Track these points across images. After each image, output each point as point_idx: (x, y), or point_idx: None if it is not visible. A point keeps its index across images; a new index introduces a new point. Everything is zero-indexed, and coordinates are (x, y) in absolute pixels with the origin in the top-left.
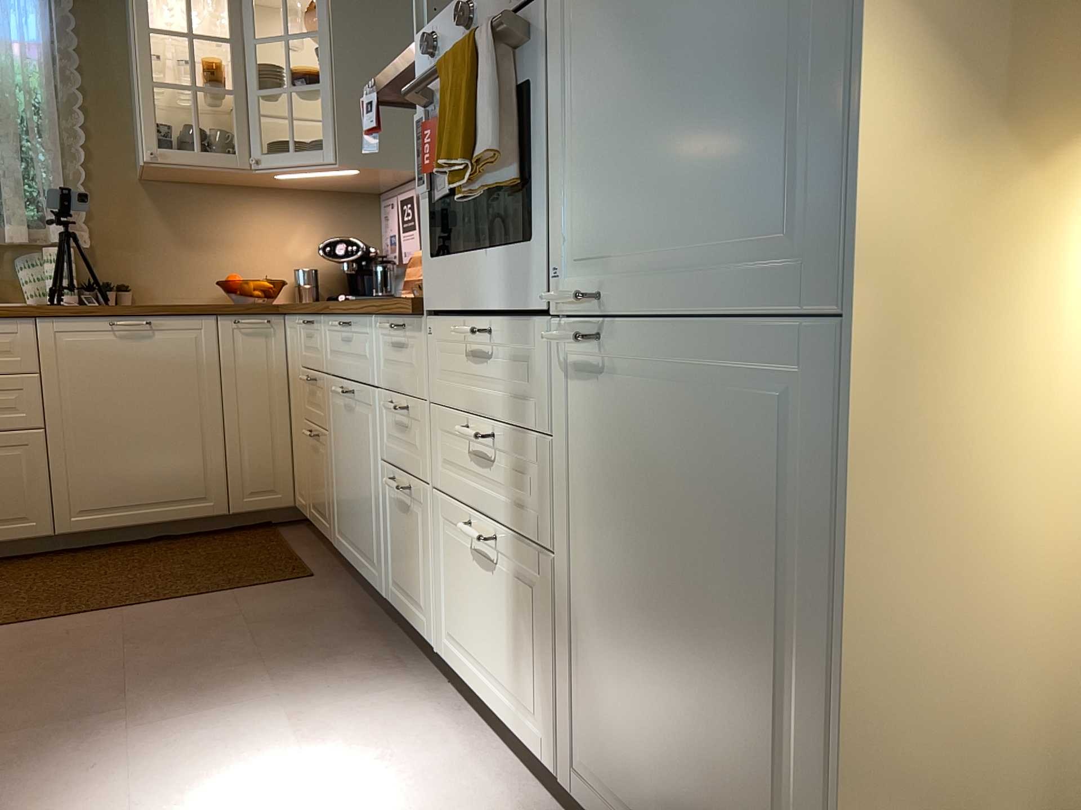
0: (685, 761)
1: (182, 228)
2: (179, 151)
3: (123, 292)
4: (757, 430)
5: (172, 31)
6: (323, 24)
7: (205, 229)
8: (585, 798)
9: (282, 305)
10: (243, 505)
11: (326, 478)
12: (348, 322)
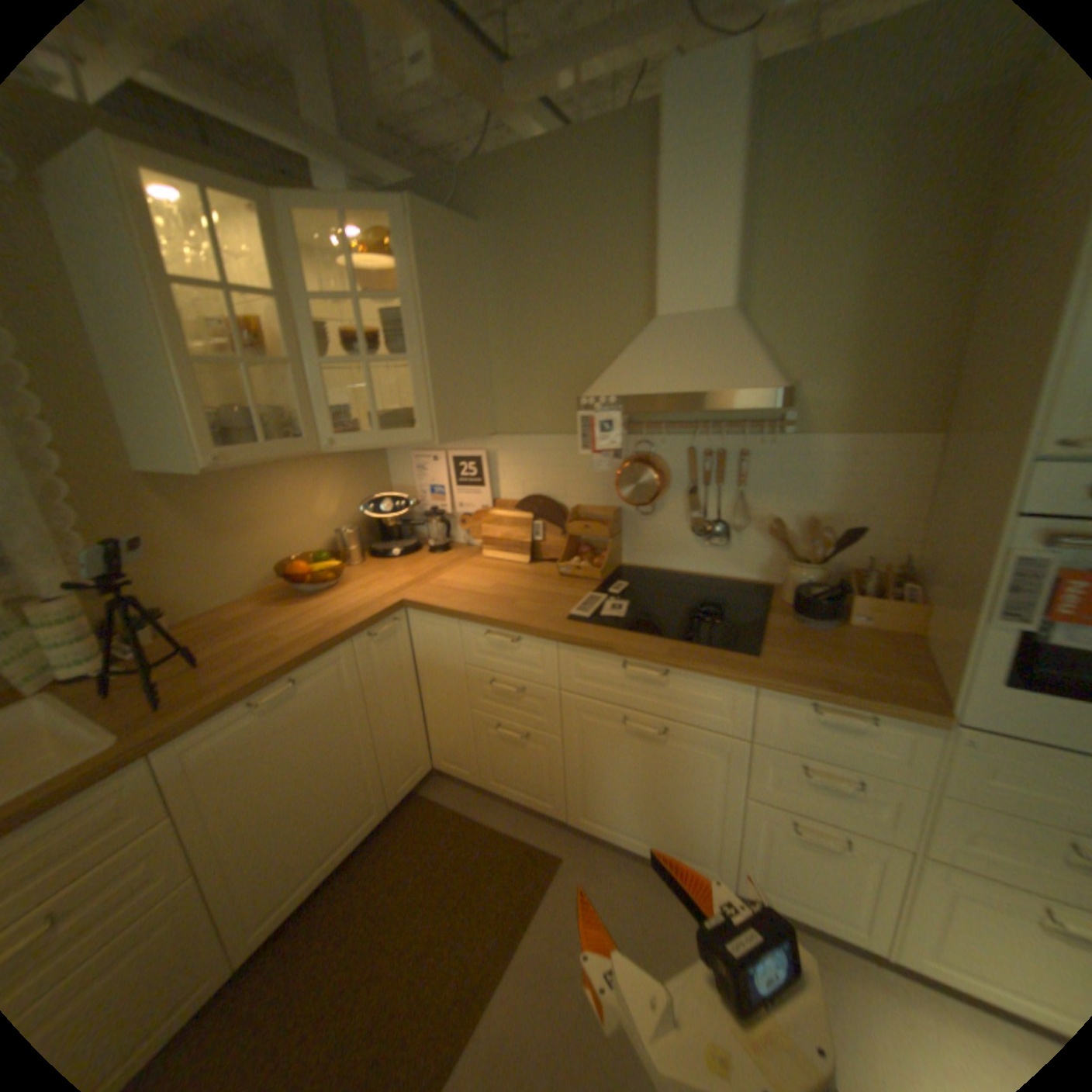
0: None
1: (206, 519)
2: (241, 446)
3: (153, 618)
4: None
5: (200, 281)
6: (406, 285)
7: (233, 513)
8: None
9: (408, 601)
10: (399, 798)
11: (550, 772)
12: (659, 668)
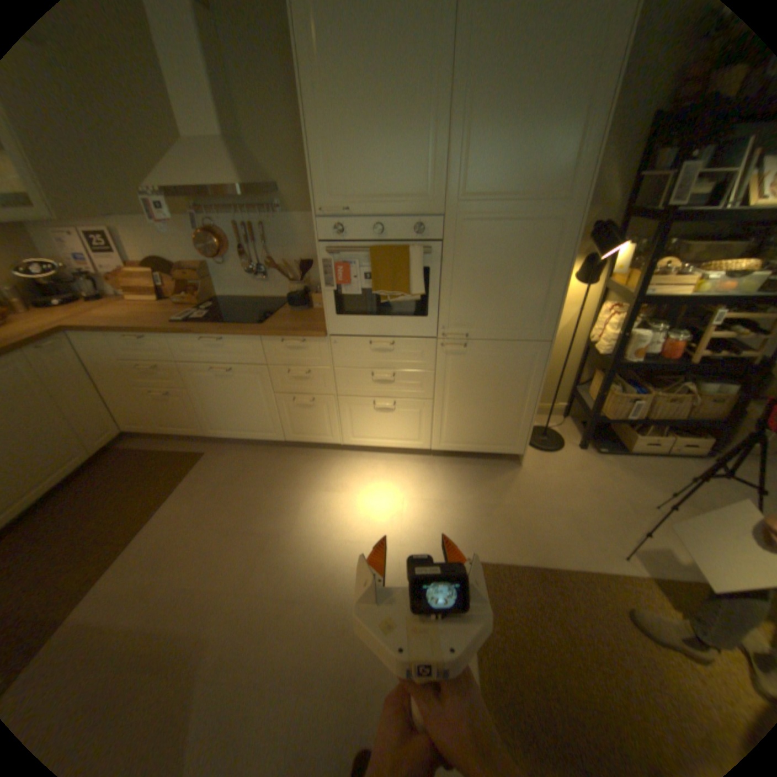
0: (484, 425)
1: None
2: None
3: None
4: (518, 361)
5: None
6: None
7: None
8: (441, 447)
9: (62, 328)
10: (95, 449)
11: (185, 411)
12: (216, 338)
